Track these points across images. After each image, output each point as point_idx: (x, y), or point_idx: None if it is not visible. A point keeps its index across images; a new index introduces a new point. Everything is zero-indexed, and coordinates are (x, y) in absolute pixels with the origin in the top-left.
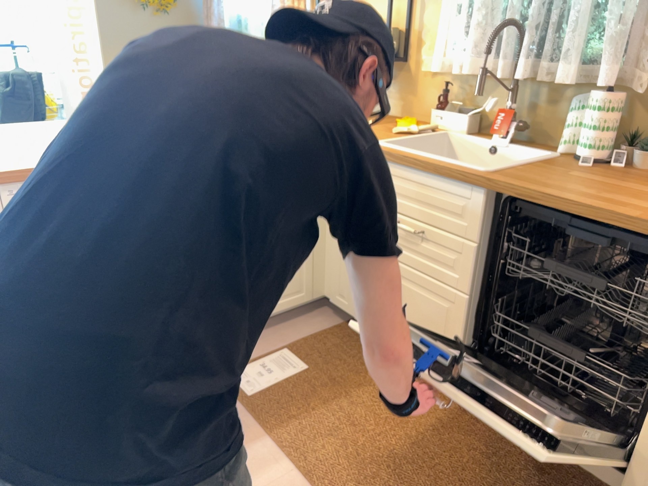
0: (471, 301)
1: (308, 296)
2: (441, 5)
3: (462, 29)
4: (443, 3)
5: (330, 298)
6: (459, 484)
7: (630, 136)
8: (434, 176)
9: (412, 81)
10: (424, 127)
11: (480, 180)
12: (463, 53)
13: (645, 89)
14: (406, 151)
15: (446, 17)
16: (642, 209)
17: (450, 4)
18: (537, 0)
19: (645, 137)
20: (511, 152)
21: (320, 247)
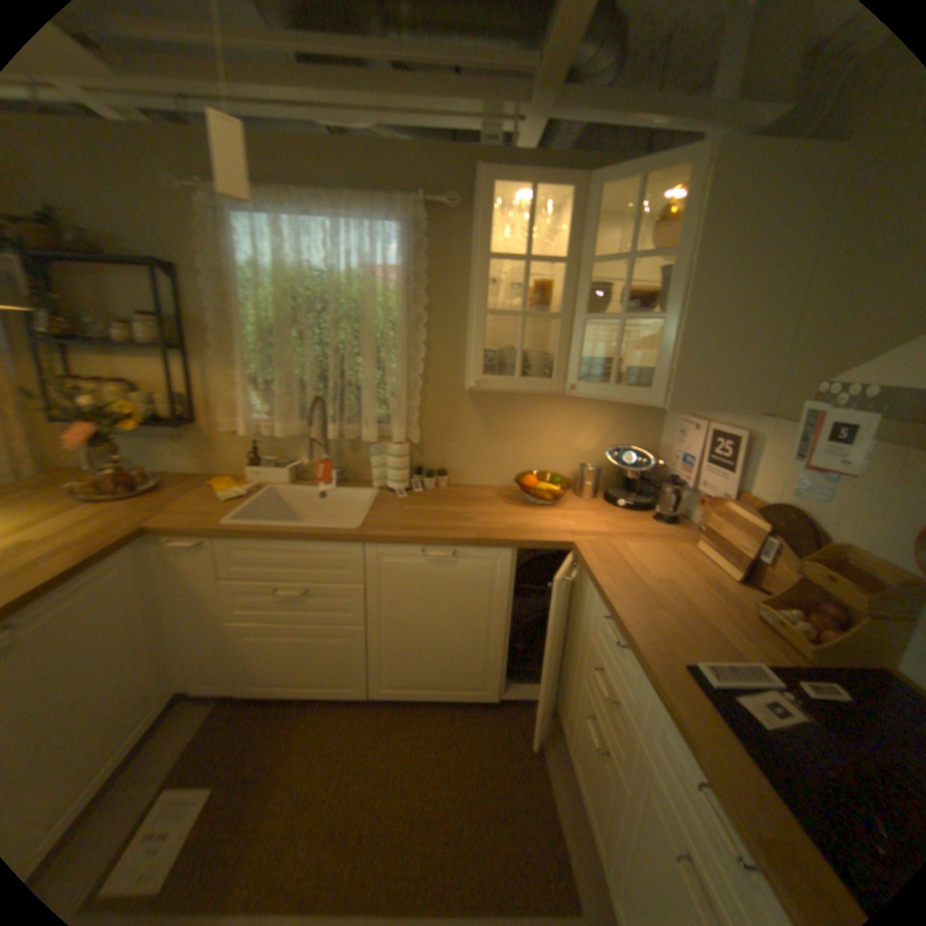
0: (366, 630)
1: (157, 709)
2: (226, 373)
3: (256, 395)
4: (235, 376)
5: (184, 694)
6: (415, 780)
7: (414, 466)
8: (307, 543)
9: (204, 440)
10: (247, 488)
11: (357, 539)
12: (268, 418)
13: (421, 440)
14: (265, 526)
15: (235, 383)
16: (468, 529)
17: (242, 375)
18: (331, 381)
19: (423, 466)
20: (338, 494)
21: (157, 648)
